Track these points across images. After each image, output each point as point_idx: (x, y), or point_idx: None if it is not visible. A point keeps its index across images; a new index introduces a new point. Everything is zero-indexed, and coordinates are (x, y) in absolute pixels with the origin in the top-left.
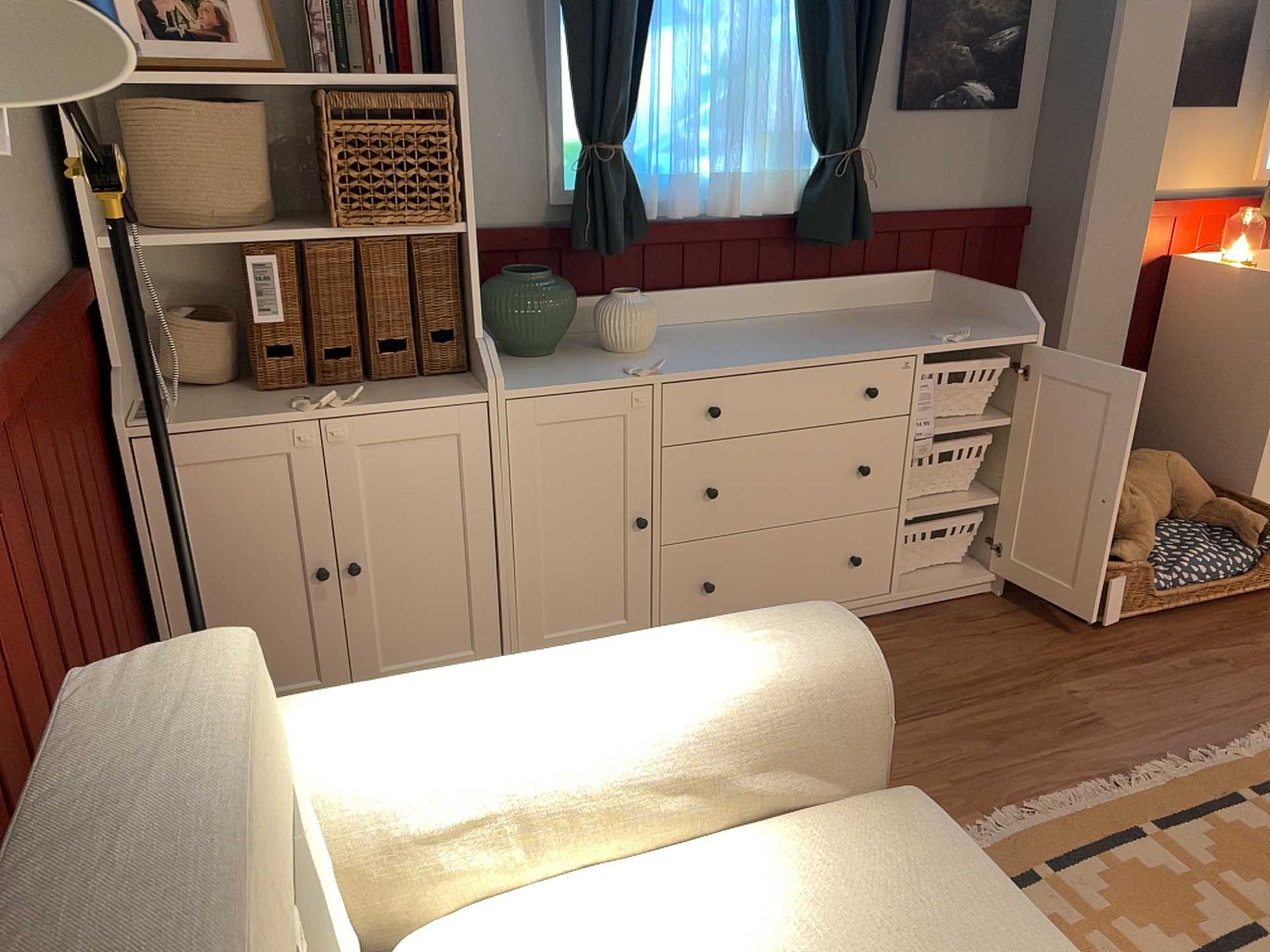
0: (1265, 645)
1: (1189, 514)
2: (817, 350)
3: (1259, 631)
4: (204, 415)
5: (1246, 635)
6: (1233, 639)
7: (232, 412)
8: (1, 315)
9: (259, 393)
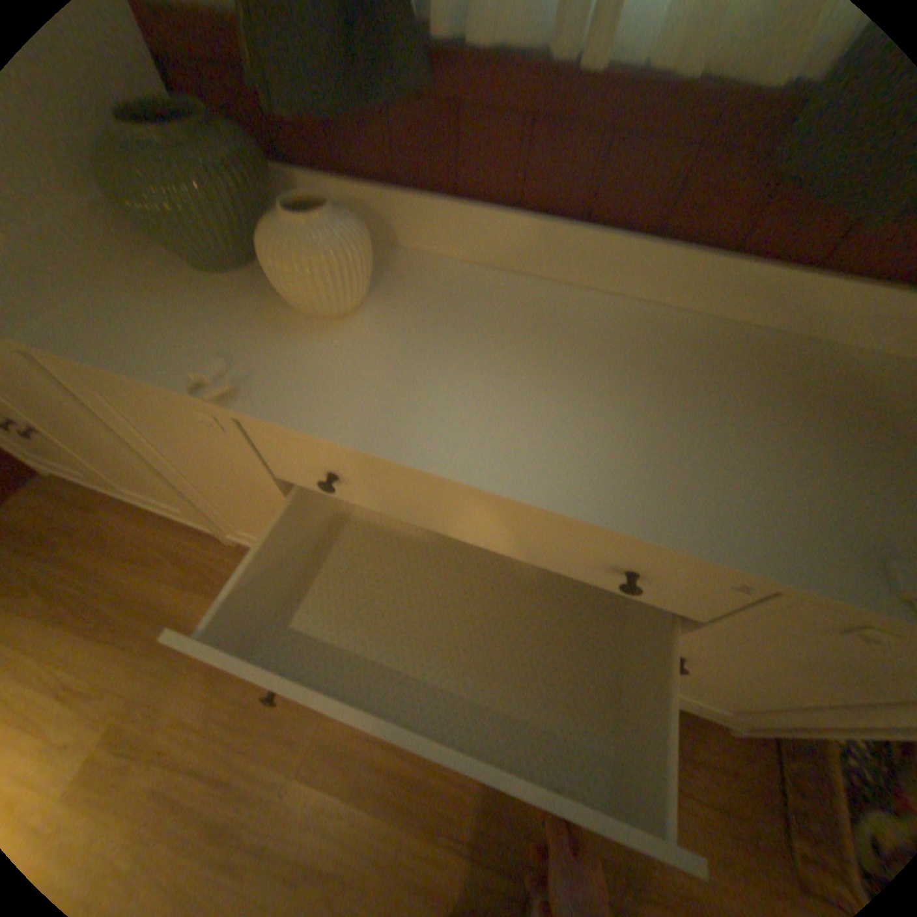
0: None
1: None
2: (582, 461)
3: None
4: None
5: None
6: None
7: None
8: None
9: None
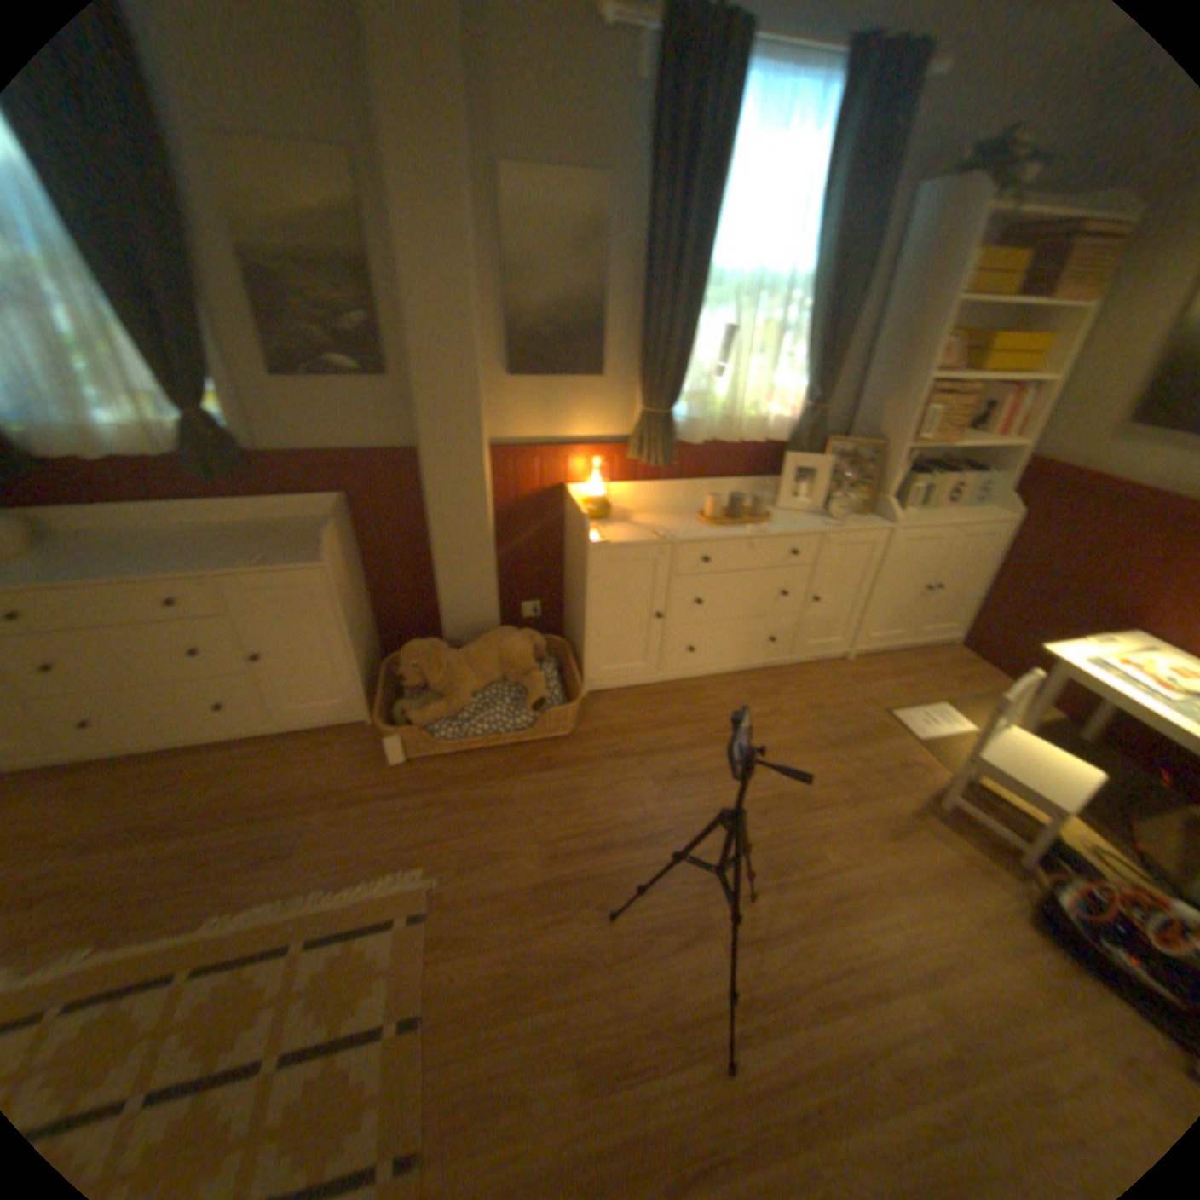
0: (495, 791)
1: (516, 680)
2: (132, 567)
3: (507, 778)
4: None
5: (493, 781)
6: (480, 783)
7: None
8: None
9: None
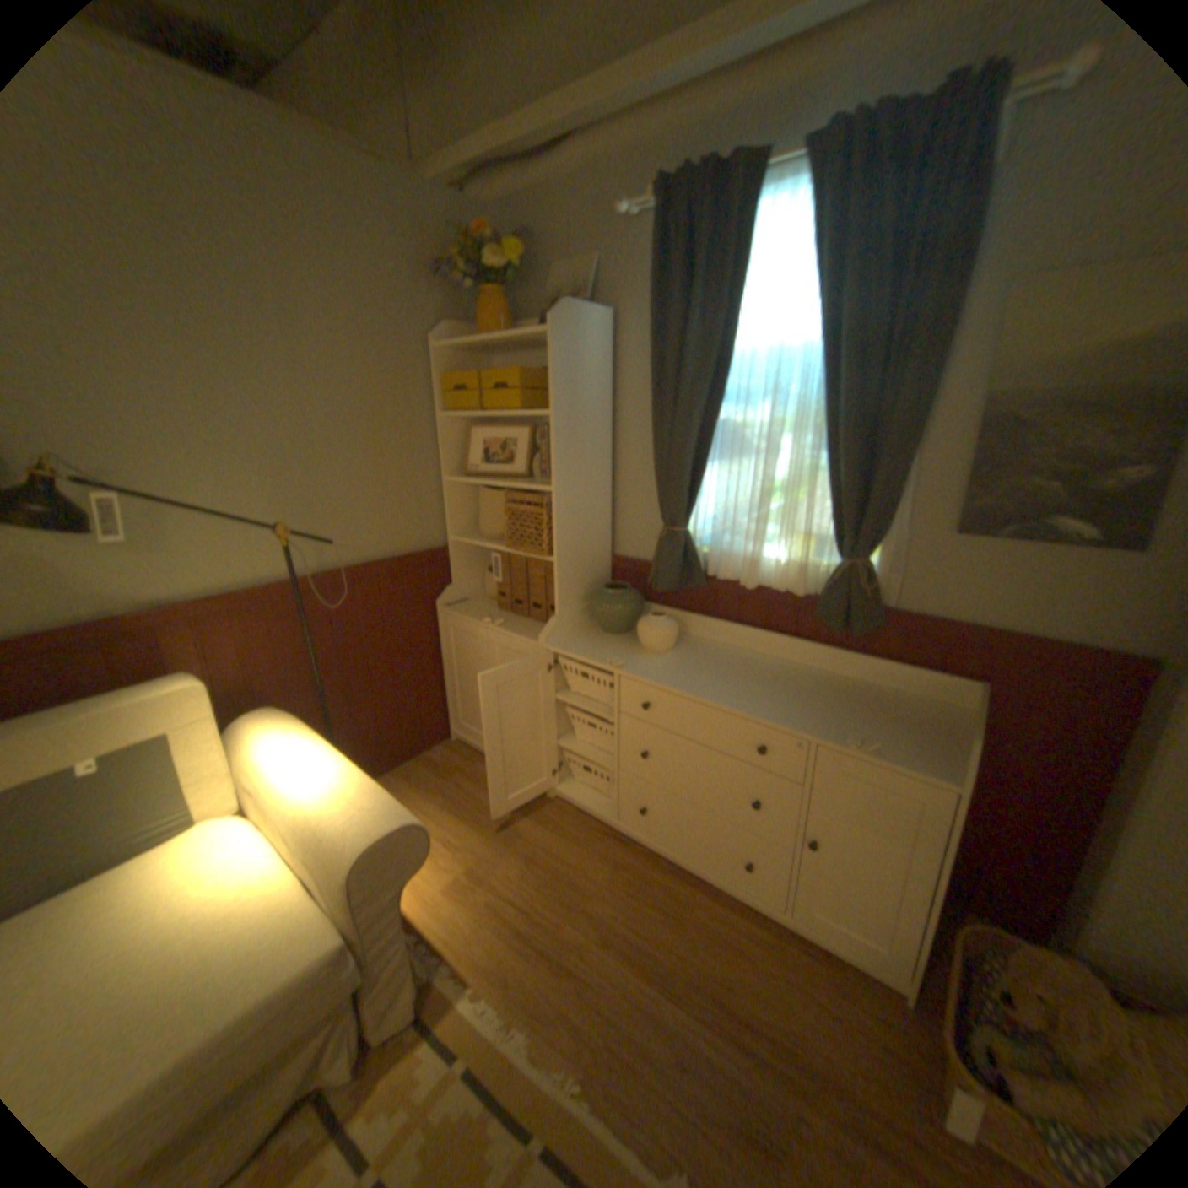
0: None
1: None
2: (742, 699)
3: None
4: (467, 610)
5: None
6: None
7: (474, 613)
8: (341, 563)
9: (497, 608)
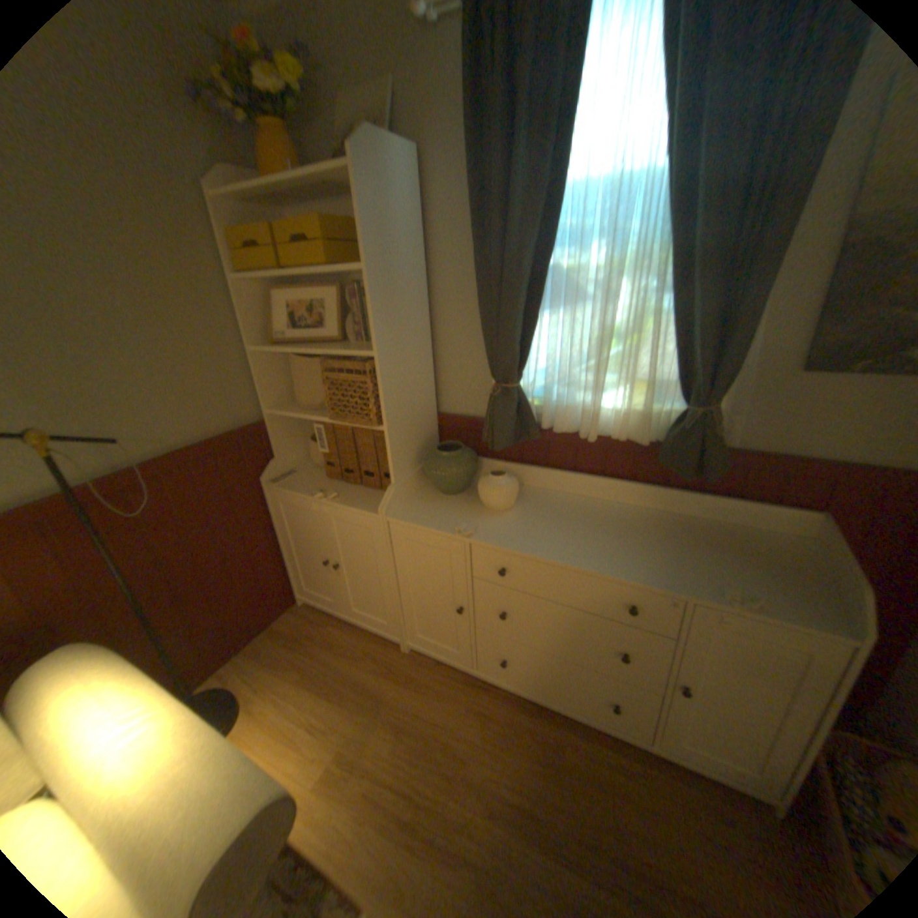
0: None
1: None
2: (604, 558)
3: None
4: (295, 483)
5: None
6: None
7: (303, 485)
8: (138, 456)
9: (327, 477)
